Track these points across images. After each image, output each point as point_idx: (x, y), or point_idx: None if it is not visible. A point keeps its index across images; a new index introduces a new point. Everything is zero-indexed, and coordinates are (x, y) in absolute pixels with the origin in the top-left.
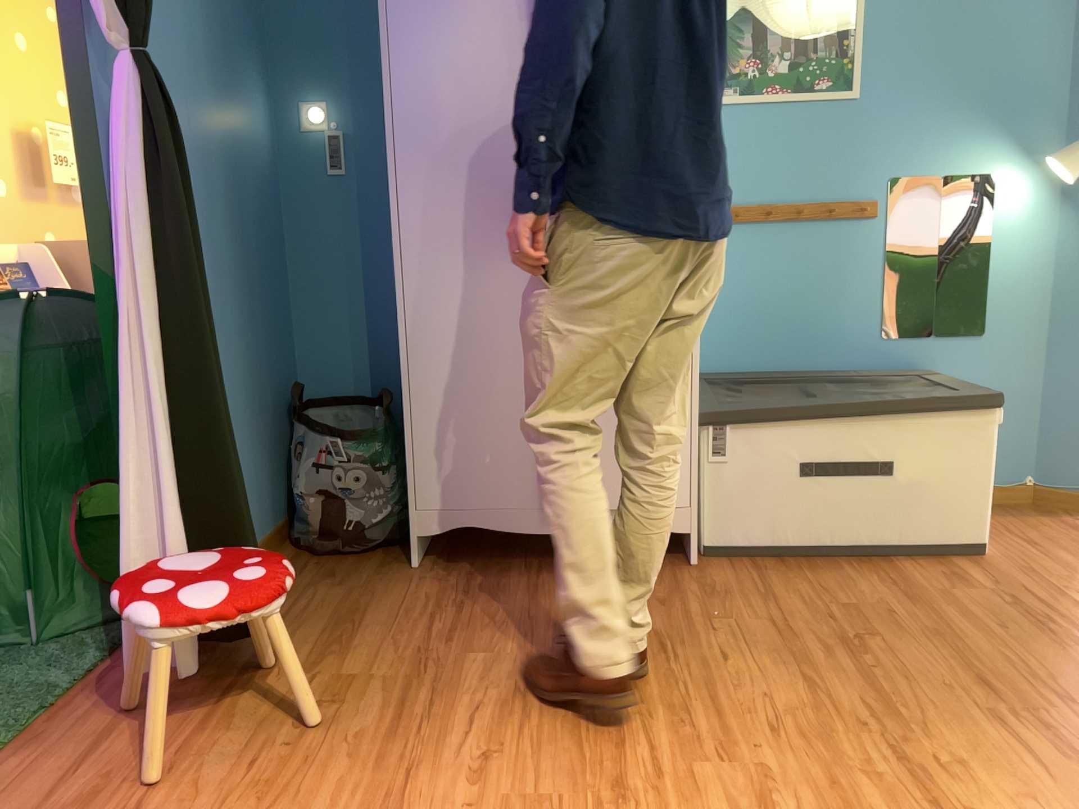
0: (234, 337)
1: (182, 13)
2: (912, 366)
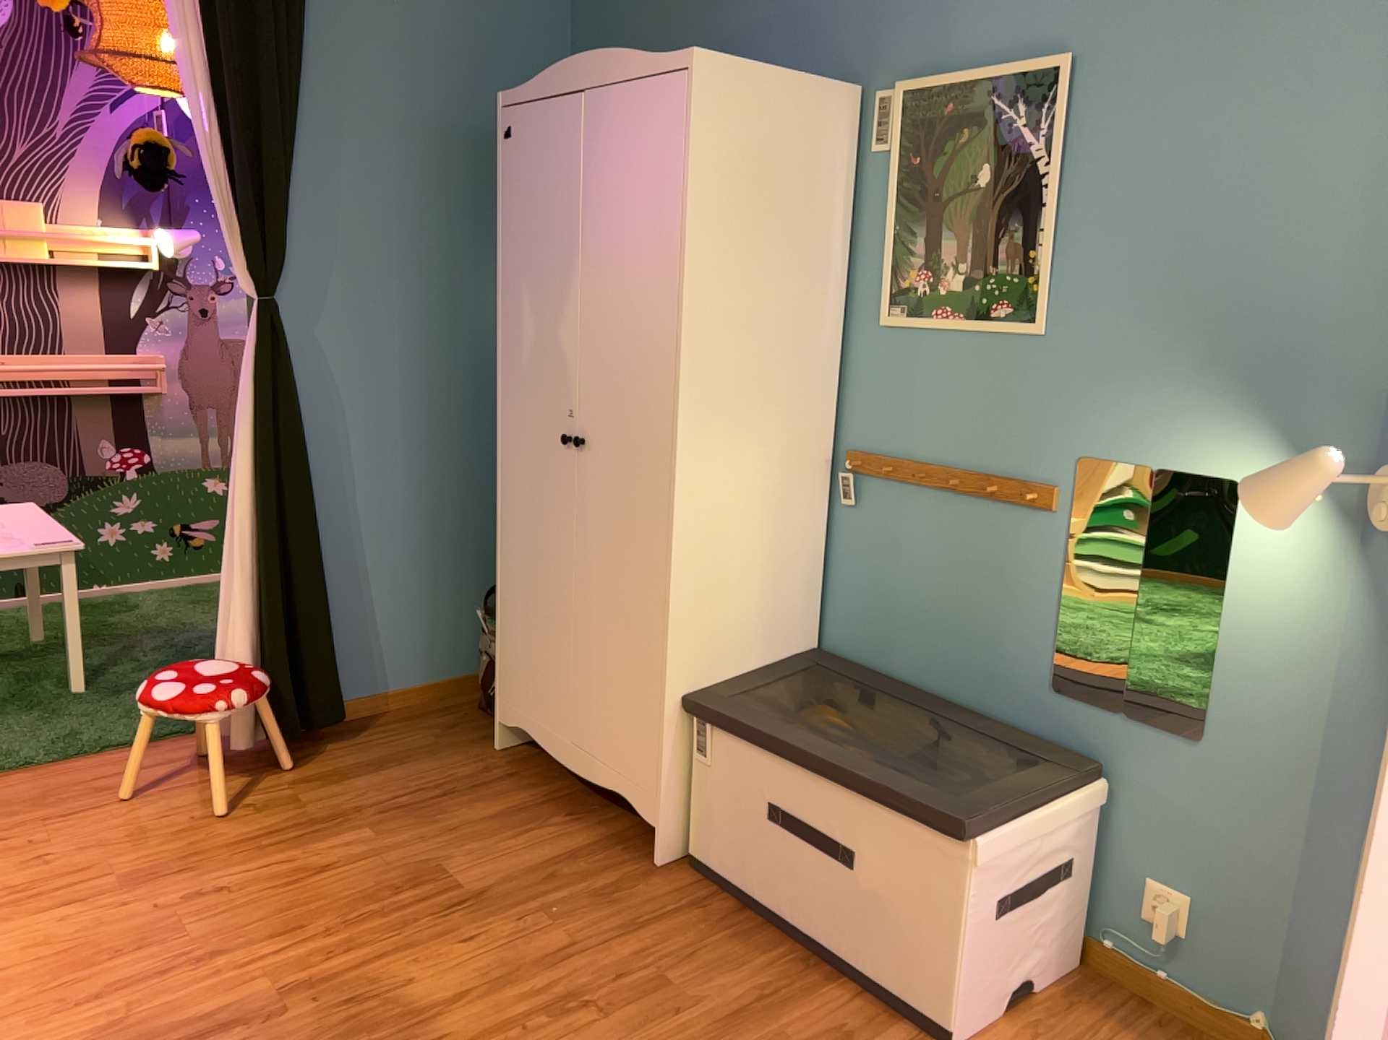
0: (433, 502)
1: (396, 239)
2: (1088, 747)
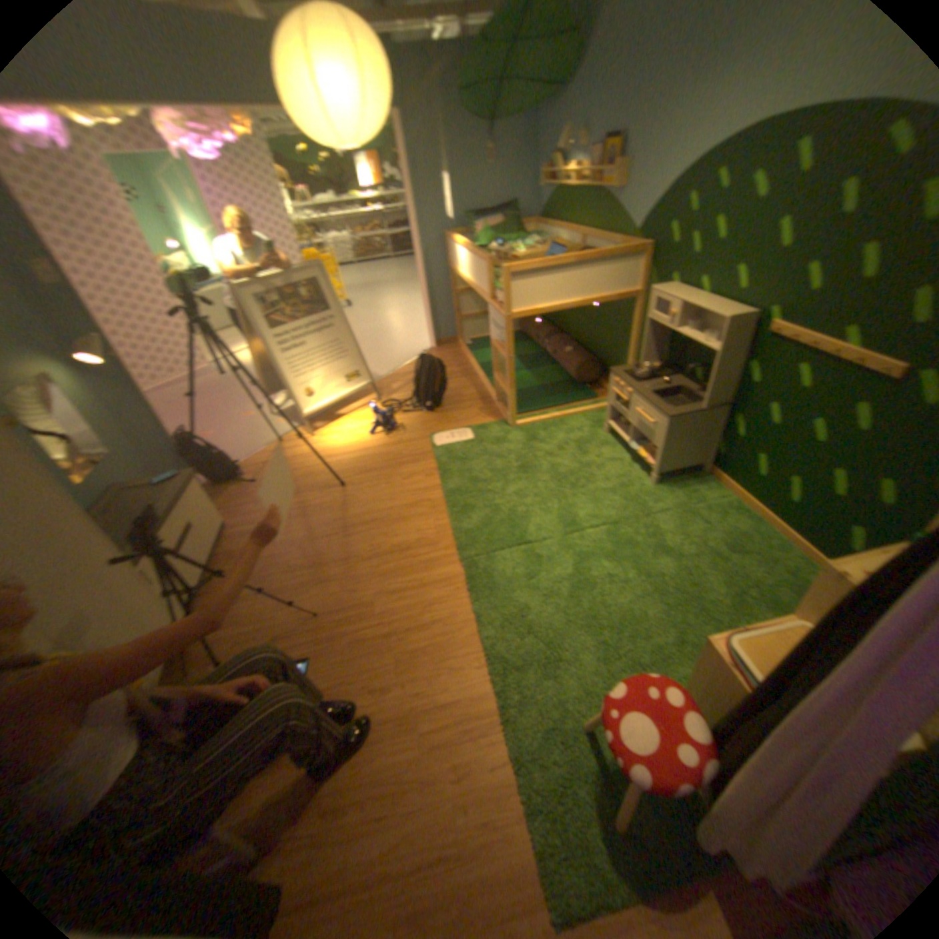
0: None
1: None
2: (94, 490)
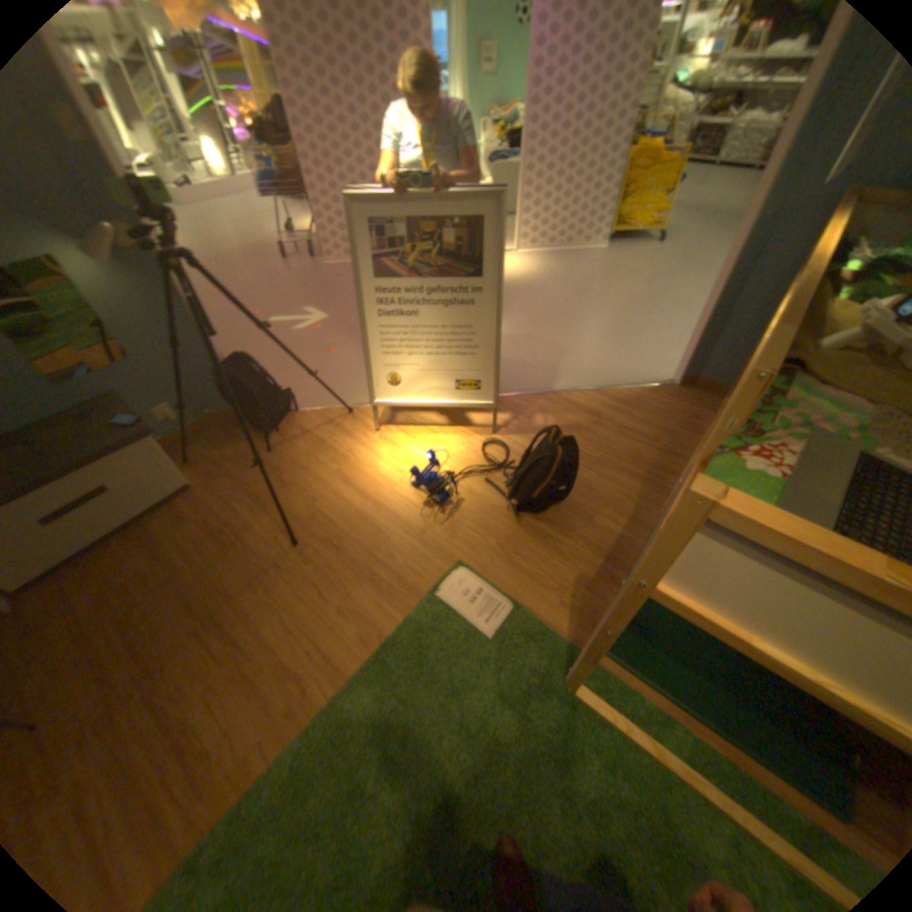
0: None
1: None
2: (94, 393)
